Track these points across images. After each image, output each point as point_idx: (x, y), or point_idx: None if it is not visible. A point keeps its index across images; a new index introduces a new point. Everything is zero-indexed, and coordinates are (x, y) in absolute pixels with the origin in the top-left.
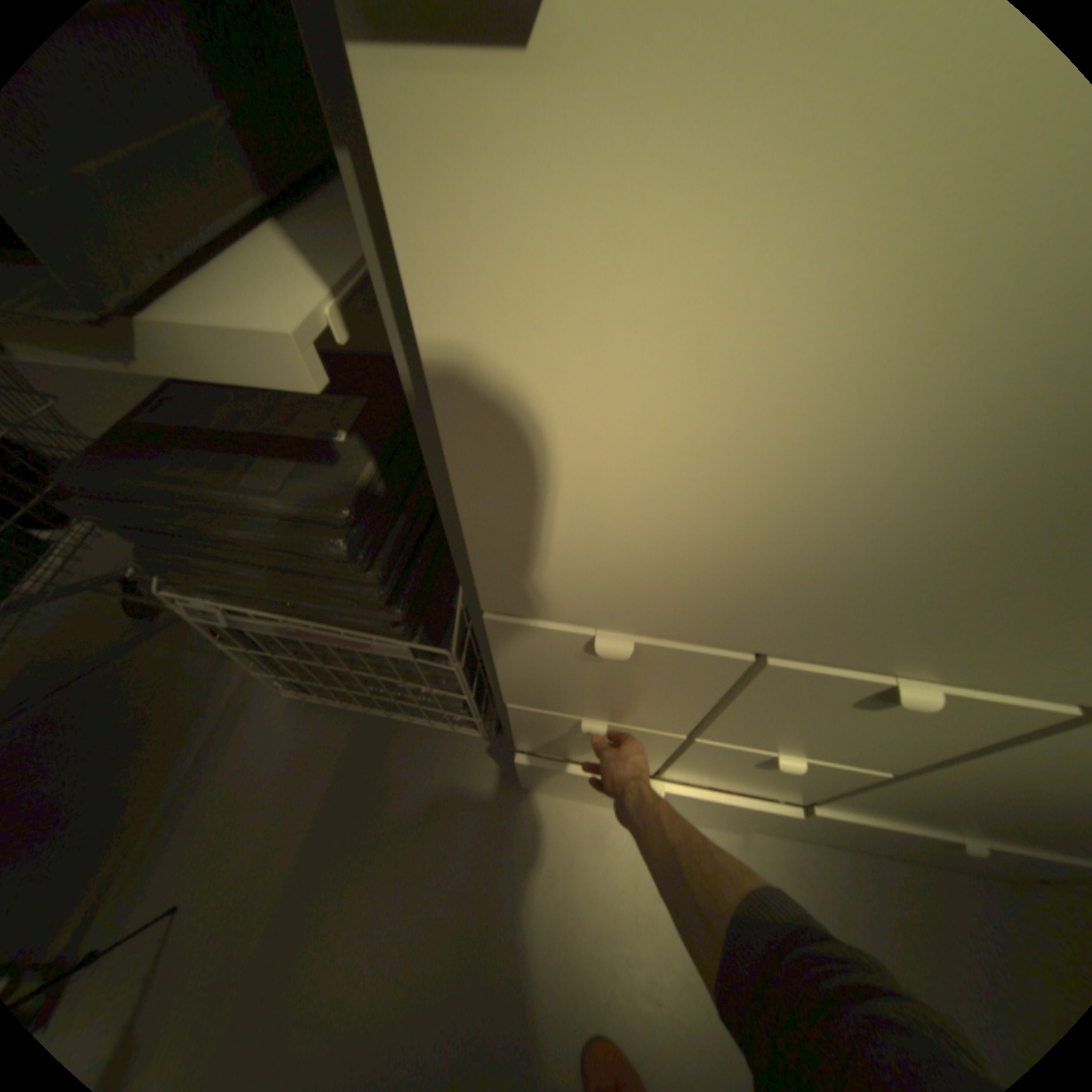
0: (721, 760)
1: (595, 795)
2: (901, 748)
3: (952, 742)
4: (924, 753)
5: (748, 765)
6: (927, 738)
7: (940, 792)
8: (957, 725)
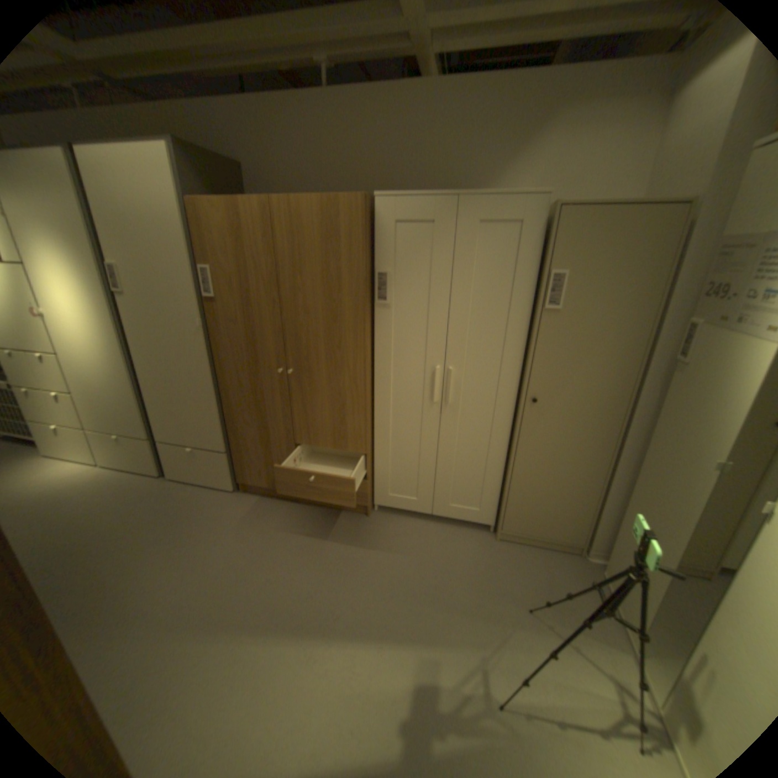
0: (53, 402)
1: (61, 461)
2: (59, 380)
3: (60, 373)
4: (62, 380)
5: (57, 403)
6: (57, 373)
7: (82, 401)
8: (54, 367)
